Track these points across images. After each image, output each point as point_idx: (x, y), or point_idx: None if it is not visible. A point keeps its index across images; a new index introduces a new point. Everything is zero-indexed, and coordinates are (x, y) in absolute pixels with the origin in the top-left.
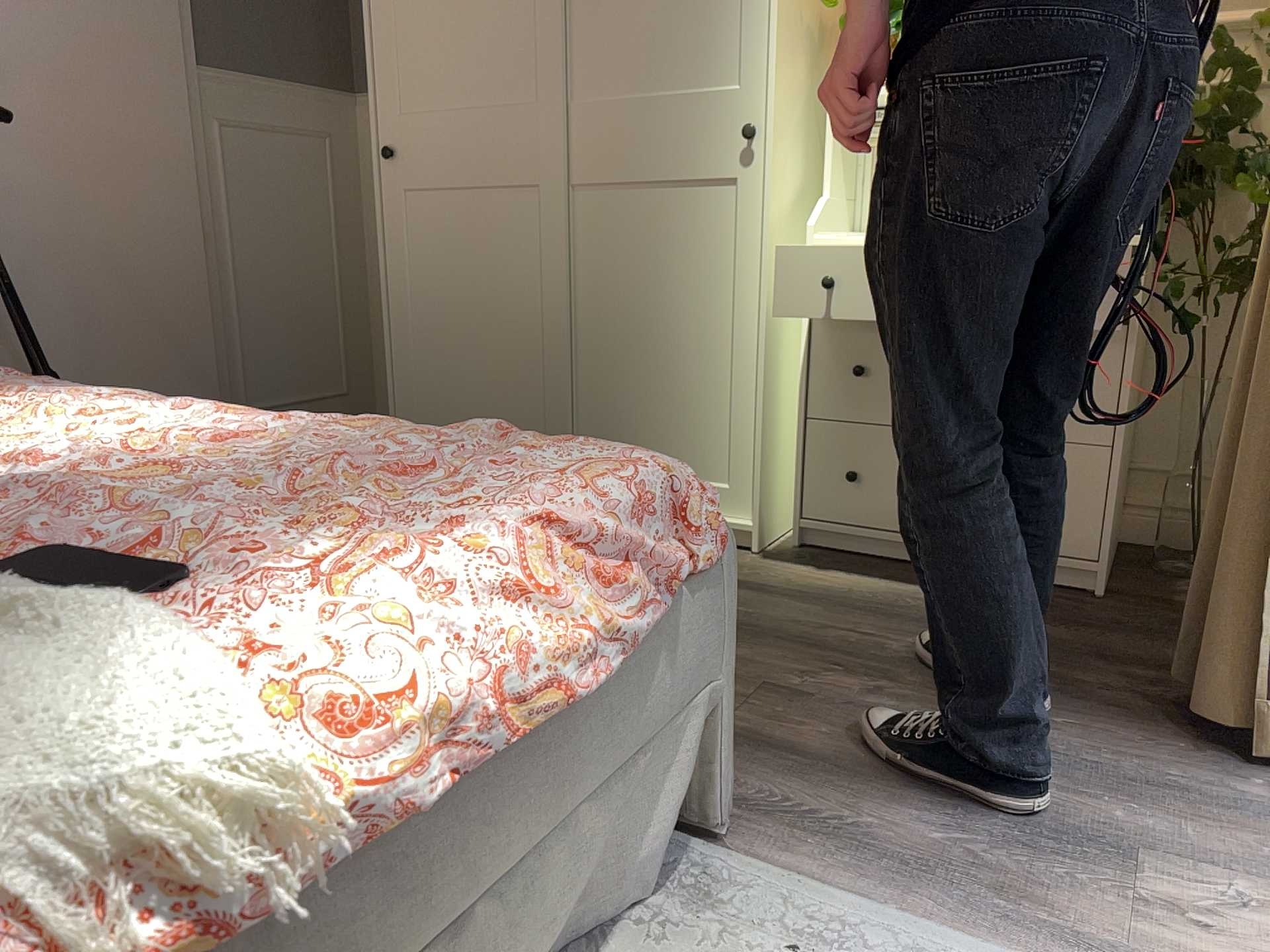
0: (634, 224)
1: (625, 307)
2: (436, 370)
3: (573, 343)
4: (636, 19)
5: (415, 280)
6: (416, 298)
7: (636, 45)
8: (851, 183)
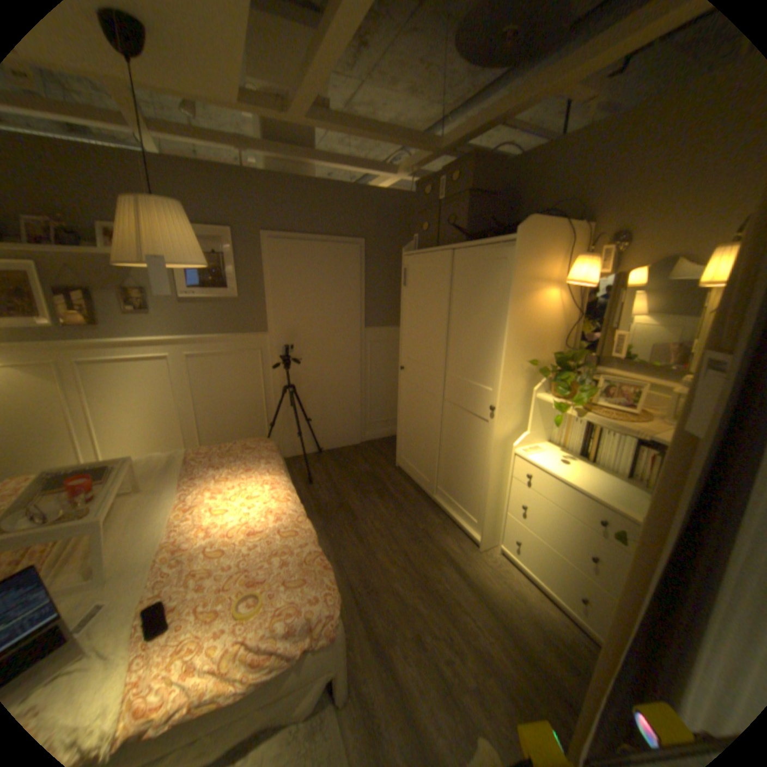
0: (459, 419)
1: (455, 444)
2: (407, 436)
3: (440, 448)
4: (466, 352)
5: (405, 407)
6: (405, 412)
7: (465, 361)
8: (550, 421)
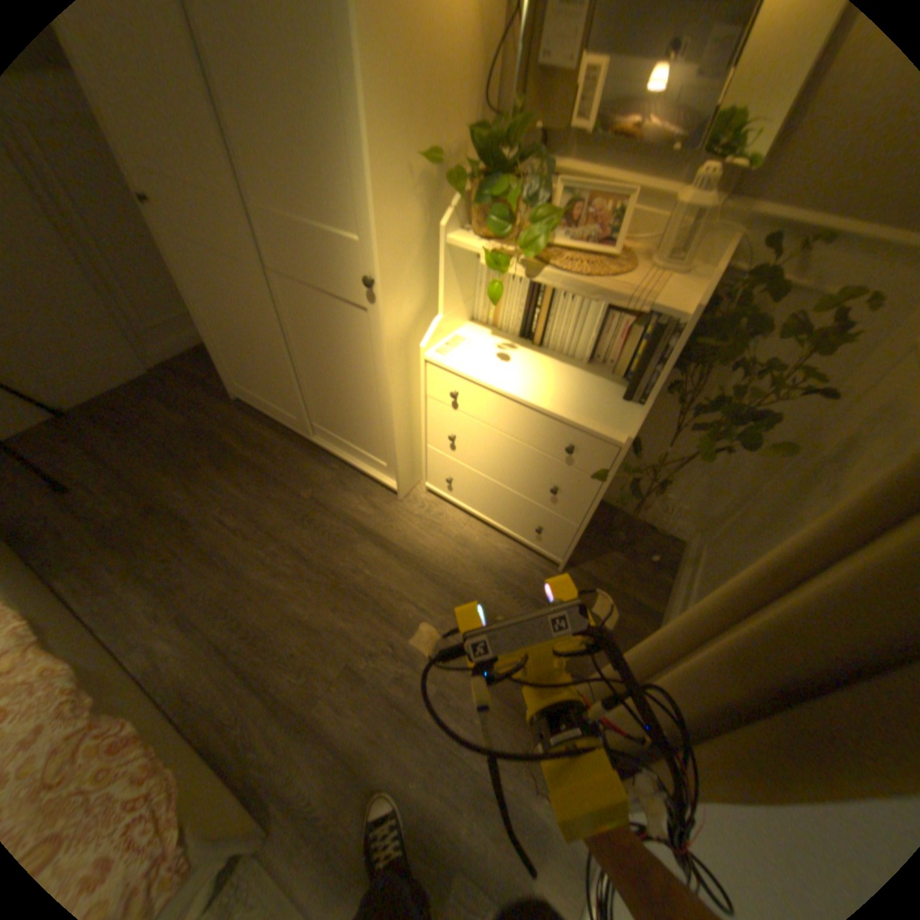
0: (312, 310)
1: (318, 357)
2: (229, 349)
3: (295, 366)
4: (275, 142)
5: (198, 293)
6: (203, 304)
7: (280, 168)
8: (470, 286)
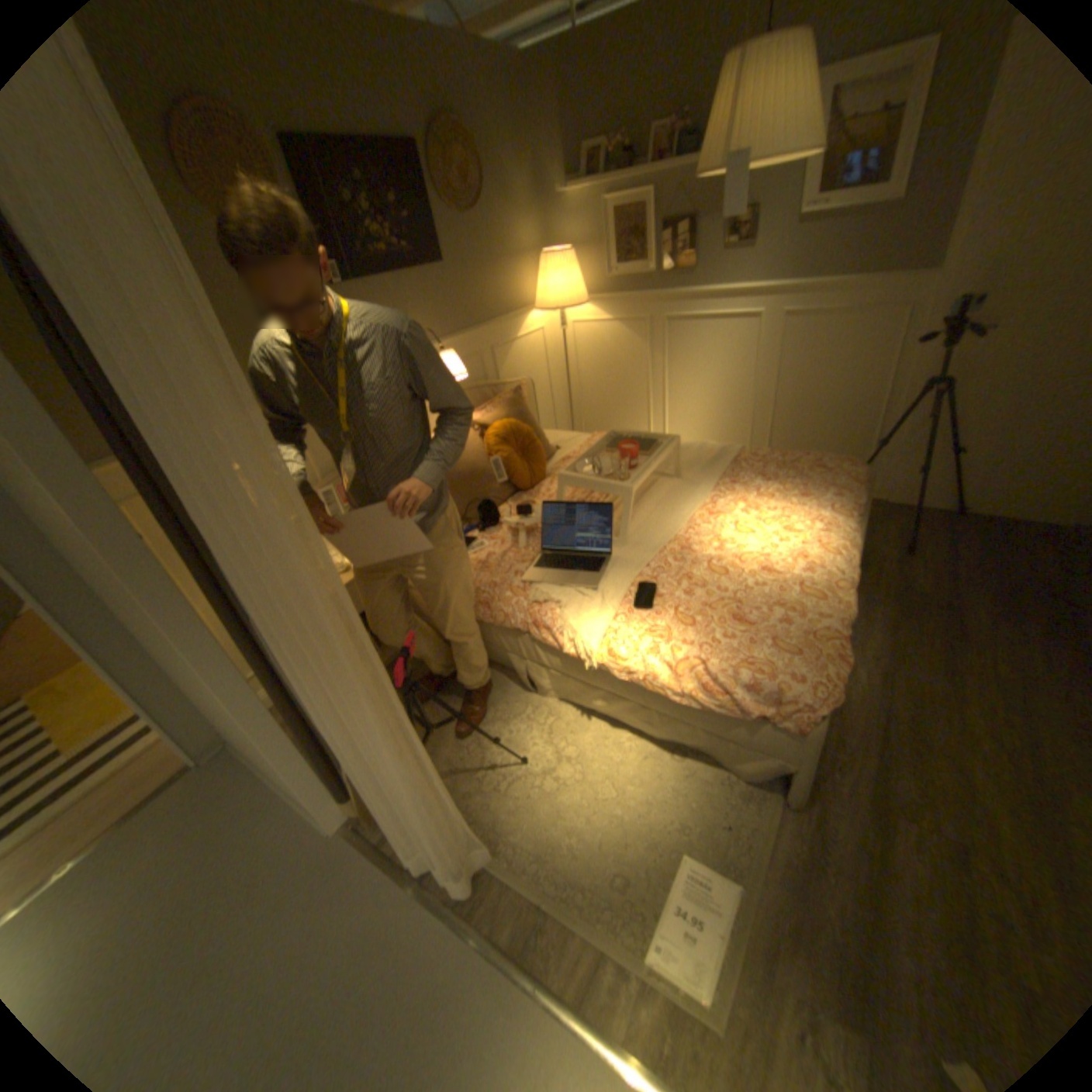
0: None
1: None
2: None
3: None
4: None
5: None
6: None
7: None
8: None
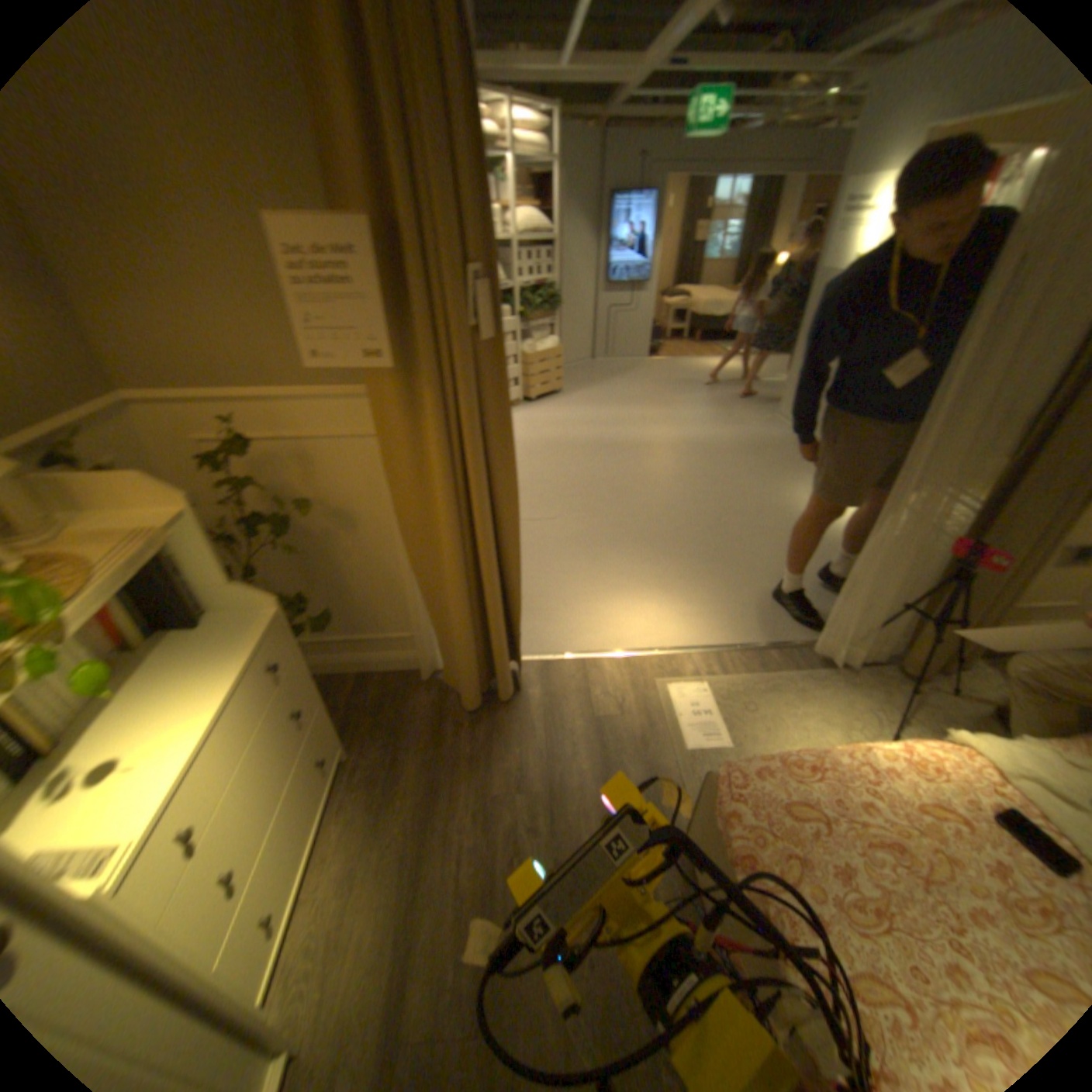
0: None
1: None
2: None
3: None
4: None
5: None
6: None
7: None
8: None
